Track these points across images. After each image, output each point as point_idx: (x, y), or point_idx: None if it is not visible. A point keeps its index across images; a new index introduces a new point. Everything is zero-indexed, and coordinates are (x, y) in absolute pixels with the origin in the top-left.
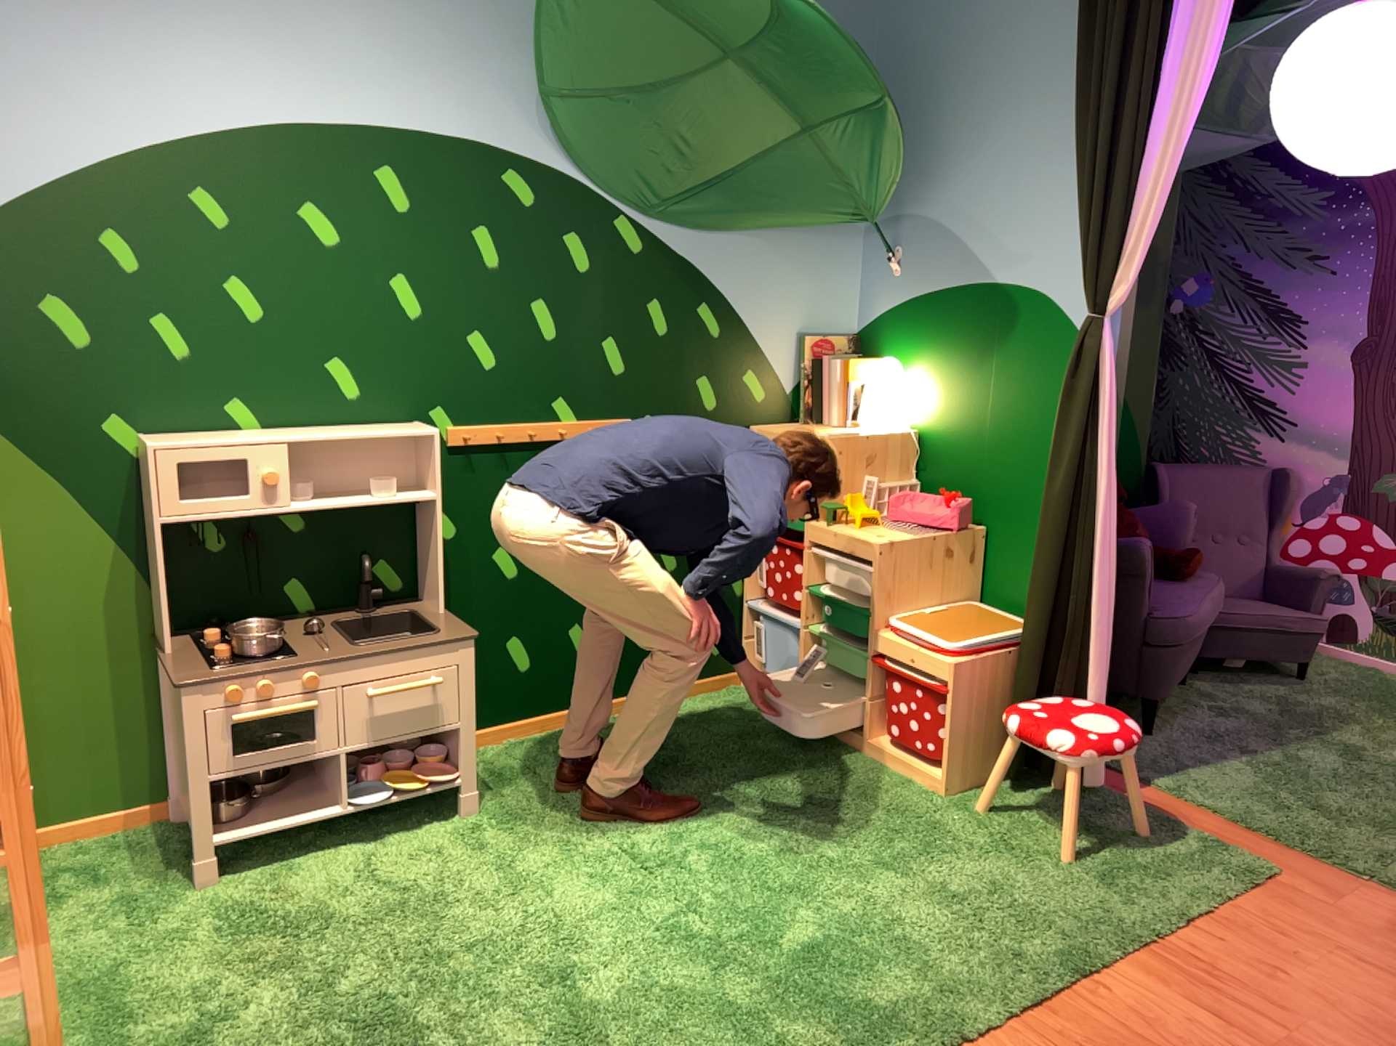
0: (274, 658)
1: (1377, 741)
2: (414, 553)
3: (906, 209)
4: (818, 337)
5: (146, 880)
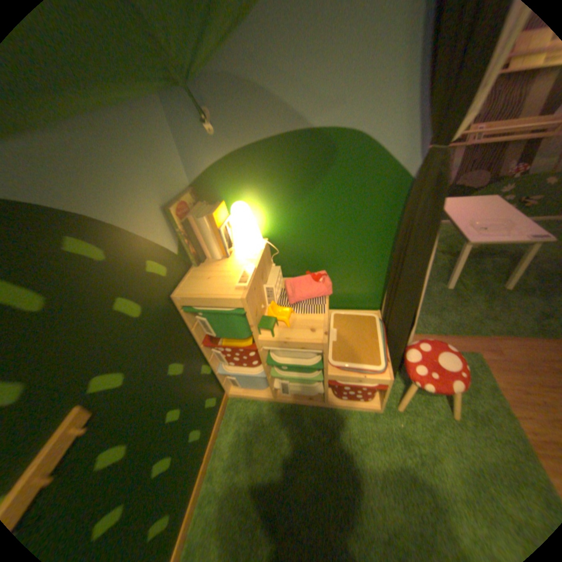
0: None
1: None
2: None
3: (200, 67)
4: (177, 204)
5: None
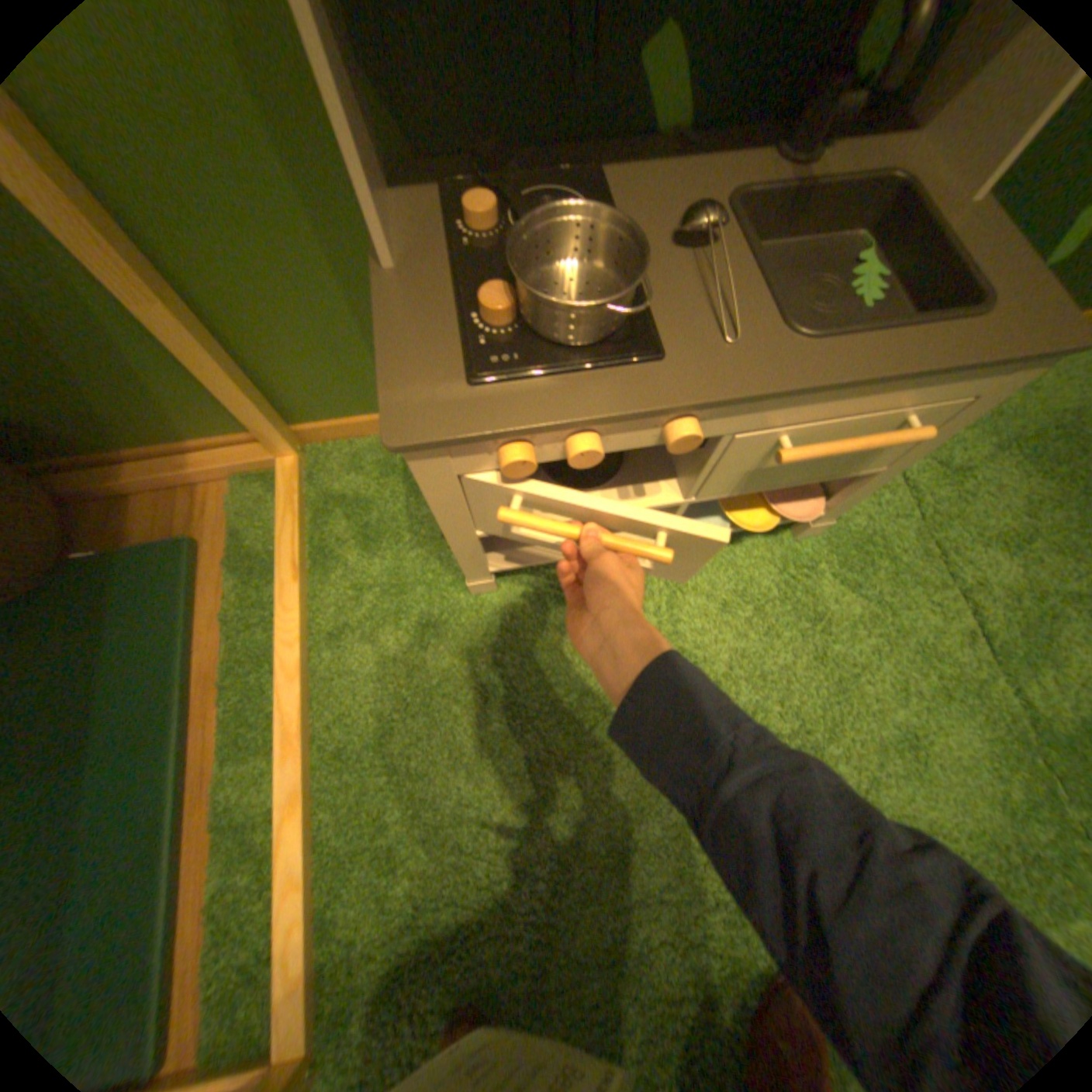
0: (612, 351)
1: None
2: None
3: None
4: None
5: (420, 552)
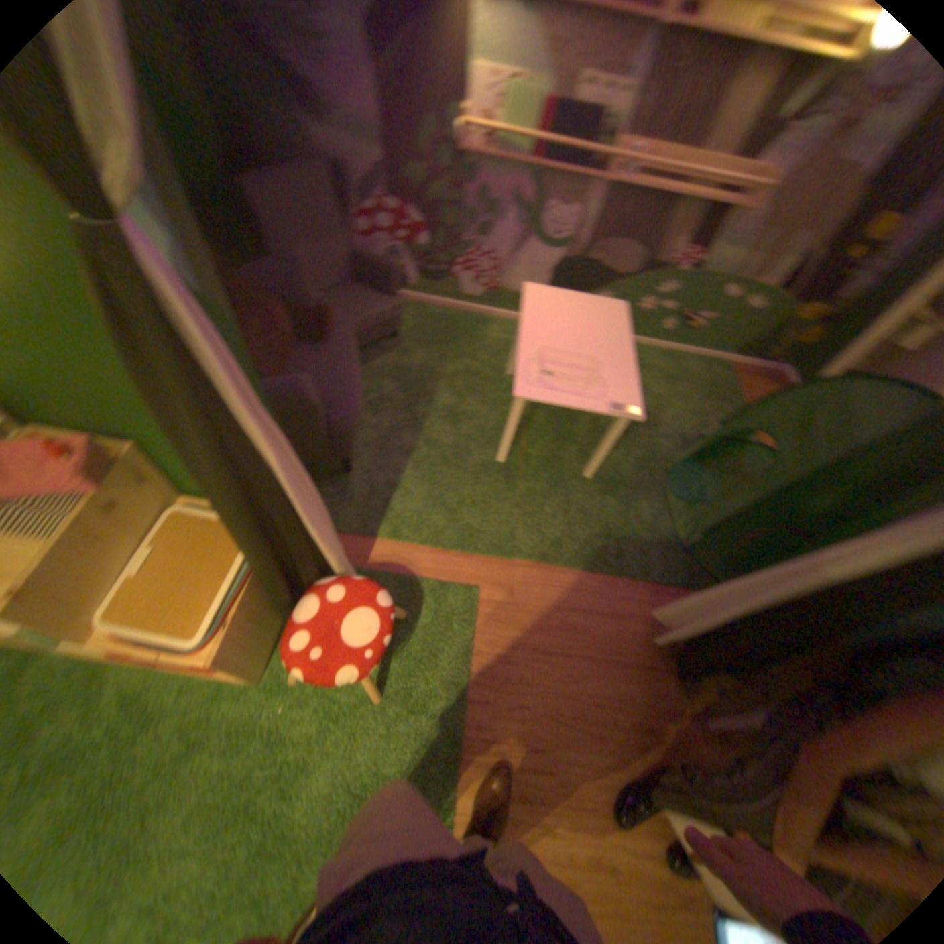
0: None
1: (458, 395)
2: None
3: None
4: None
5: None
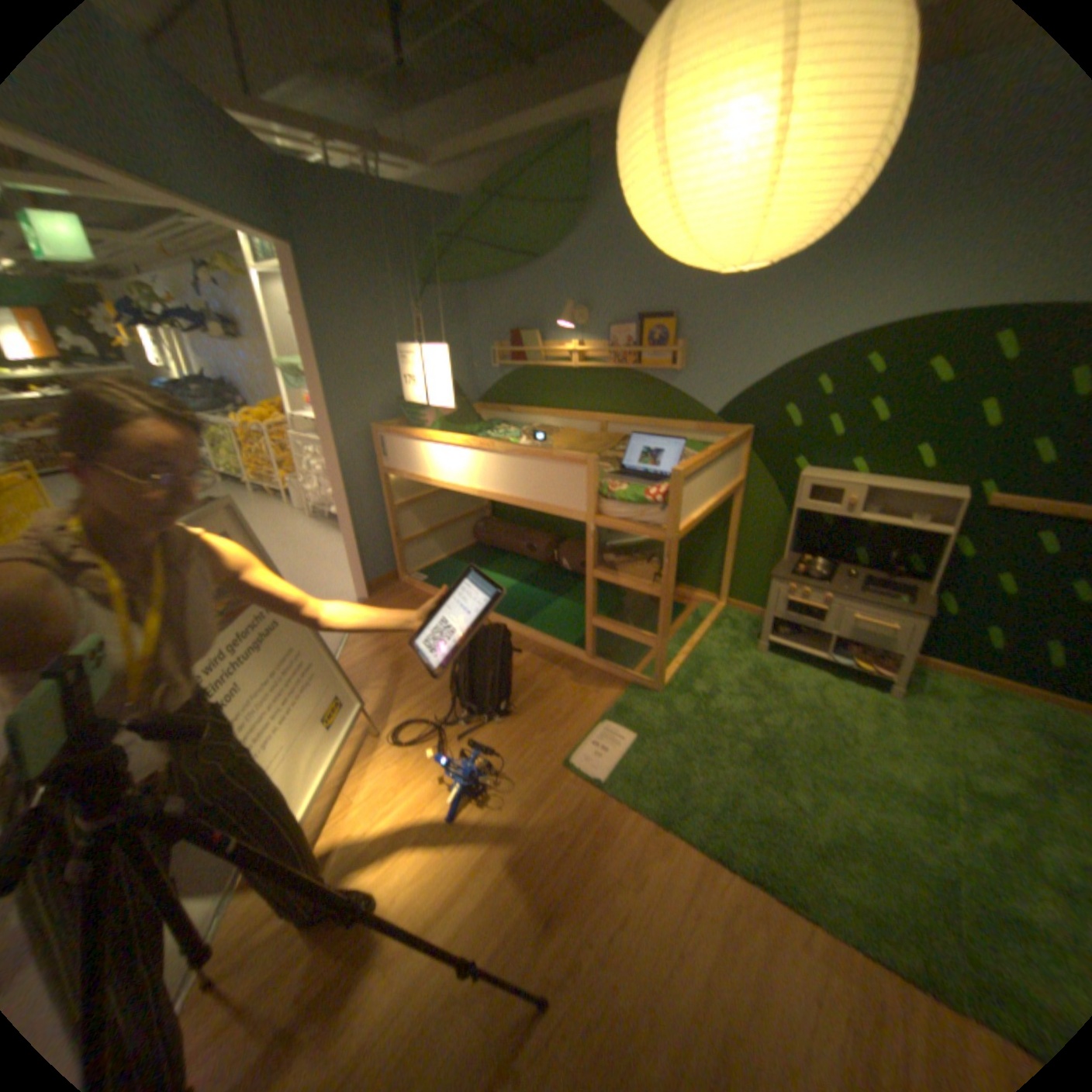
0: (818, 581)
1: None
2: (938, 558)
3: None
4: None
5: (745, 638)
